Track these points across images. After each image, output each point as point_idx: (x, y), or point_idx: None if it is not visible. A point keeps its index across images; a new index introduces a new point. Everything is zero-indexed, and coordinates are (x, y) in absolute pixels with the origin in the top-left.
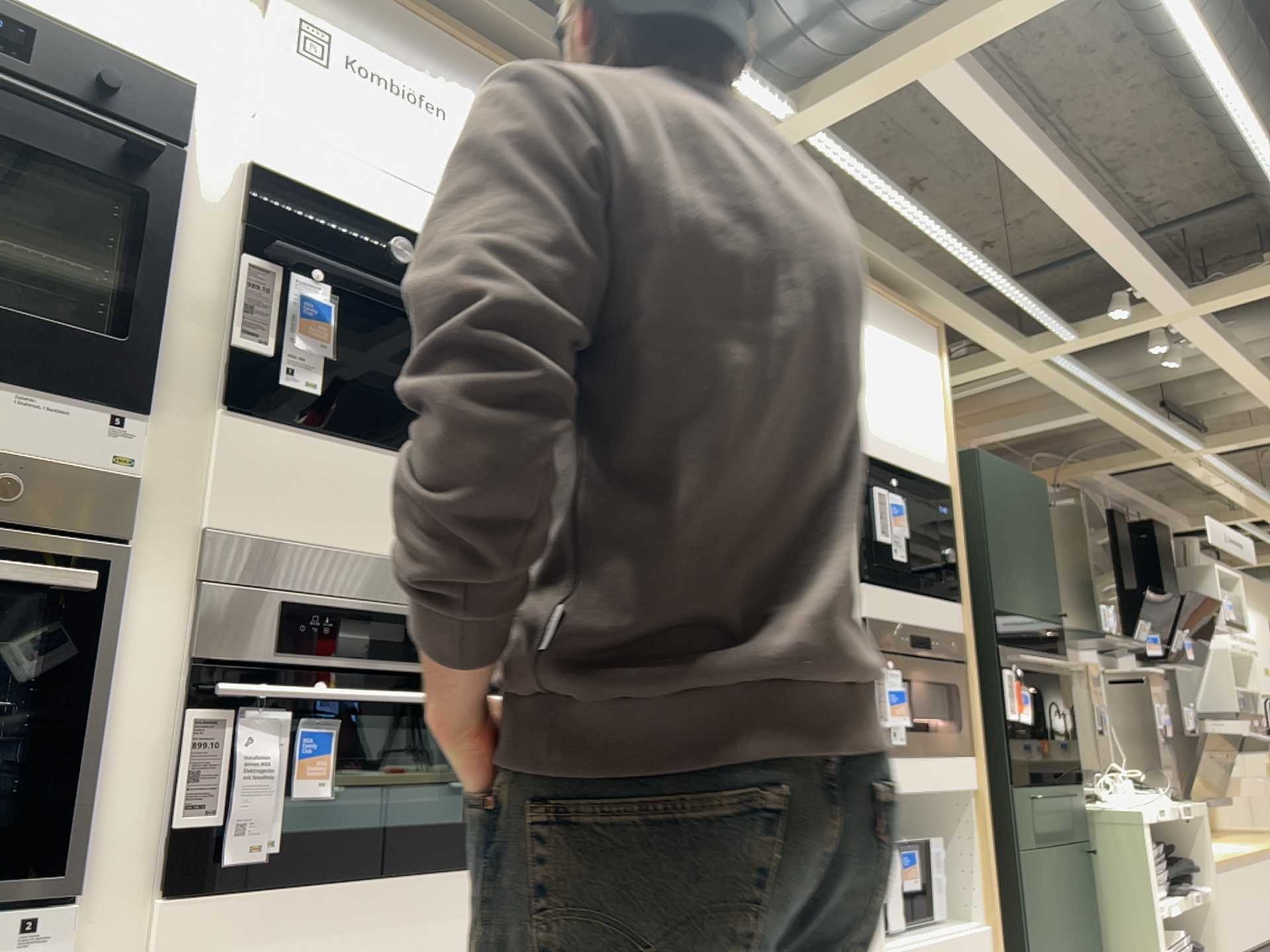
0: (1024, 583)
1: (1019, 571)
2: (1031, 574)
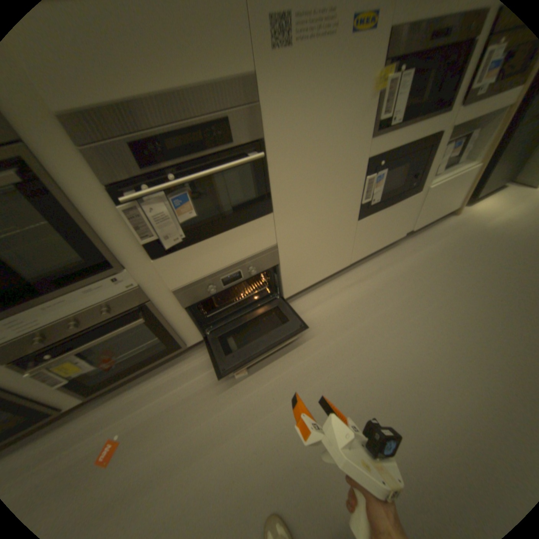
0: None
1: None
2: None
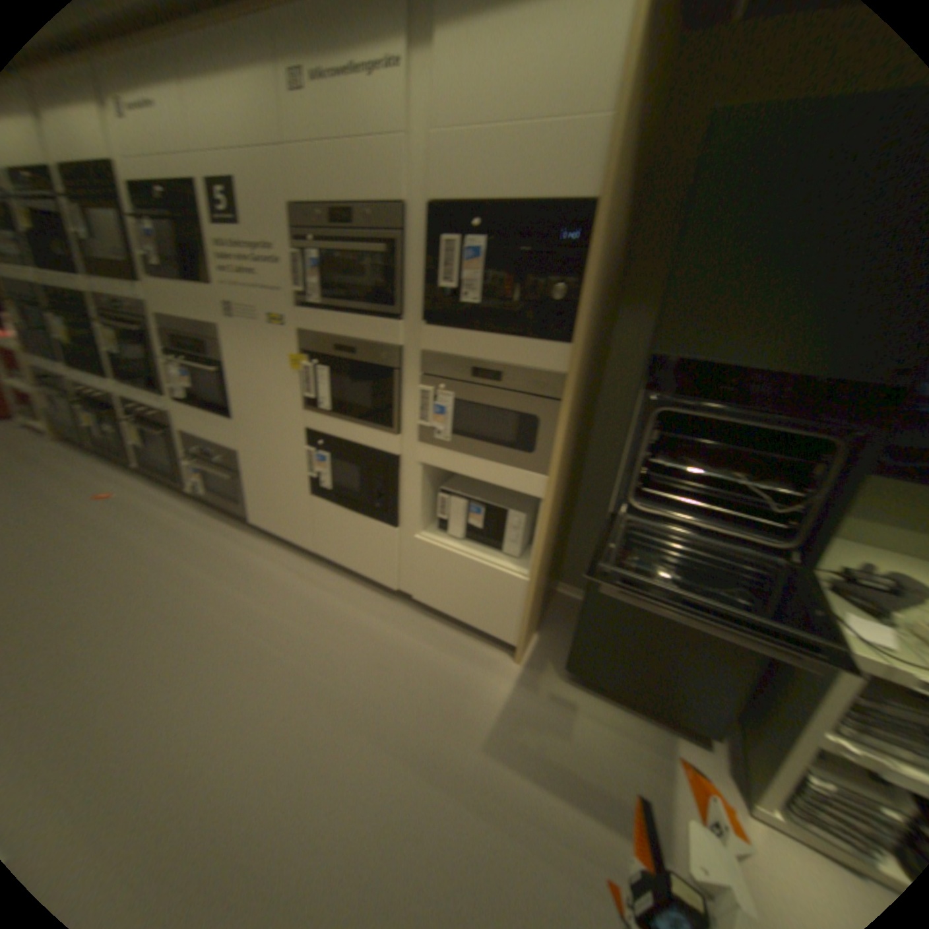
0: (774, 319)
1: (768, 300)
2: (818, 304)
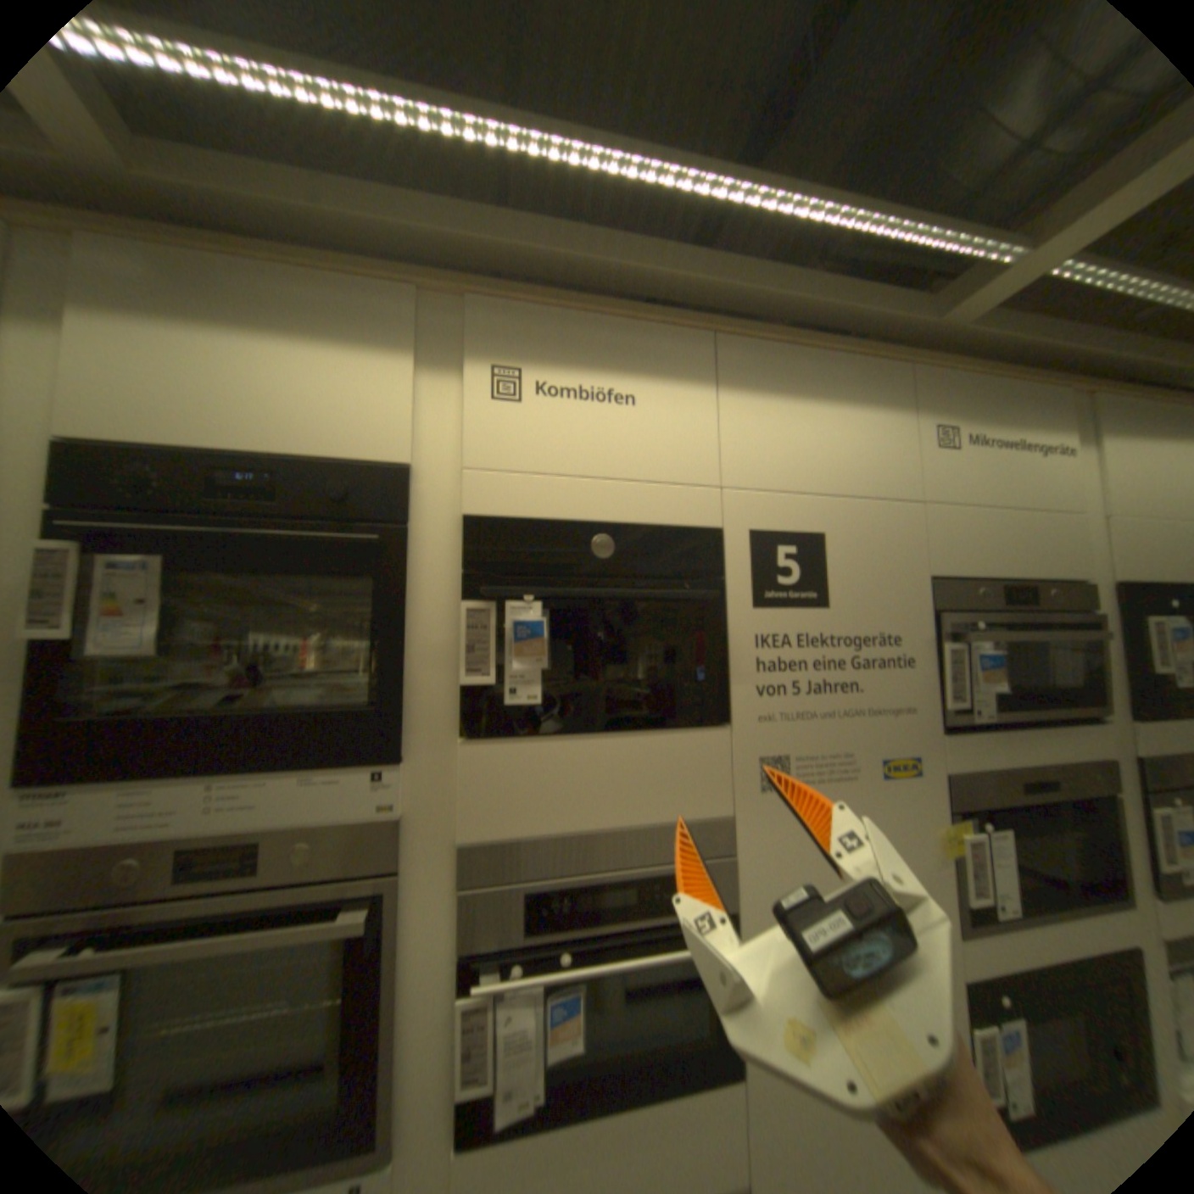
0: None
1: None
2: None
